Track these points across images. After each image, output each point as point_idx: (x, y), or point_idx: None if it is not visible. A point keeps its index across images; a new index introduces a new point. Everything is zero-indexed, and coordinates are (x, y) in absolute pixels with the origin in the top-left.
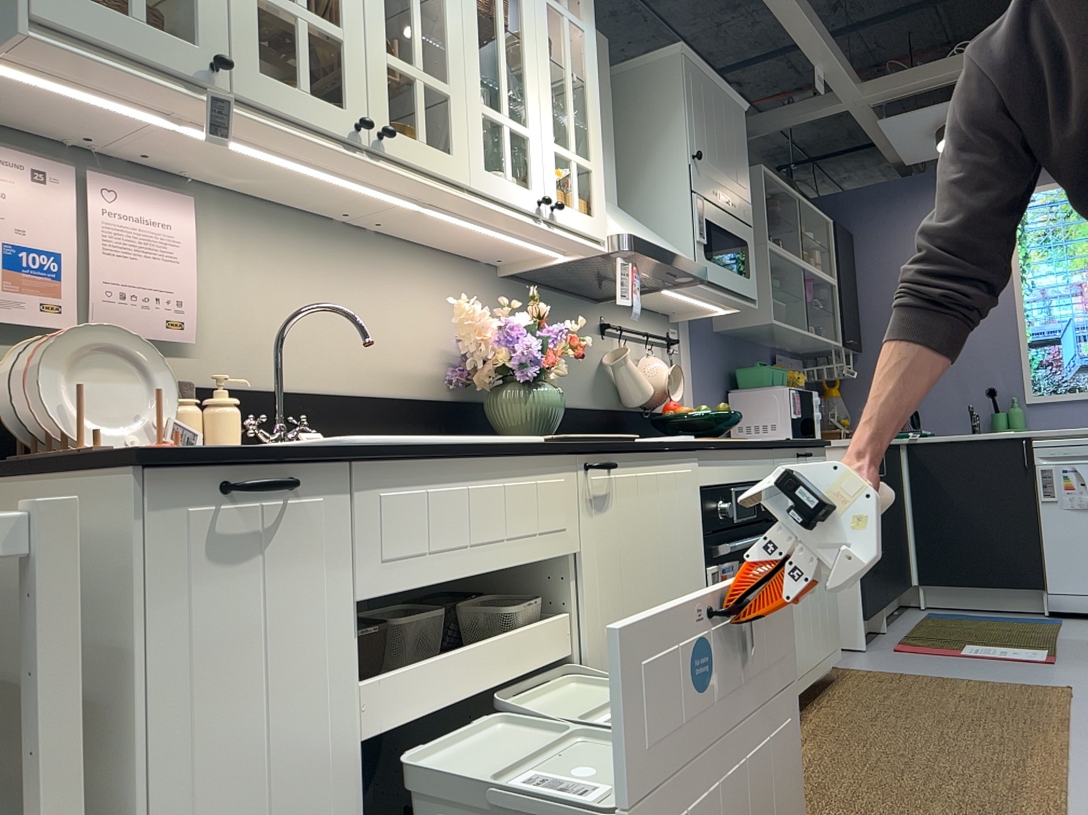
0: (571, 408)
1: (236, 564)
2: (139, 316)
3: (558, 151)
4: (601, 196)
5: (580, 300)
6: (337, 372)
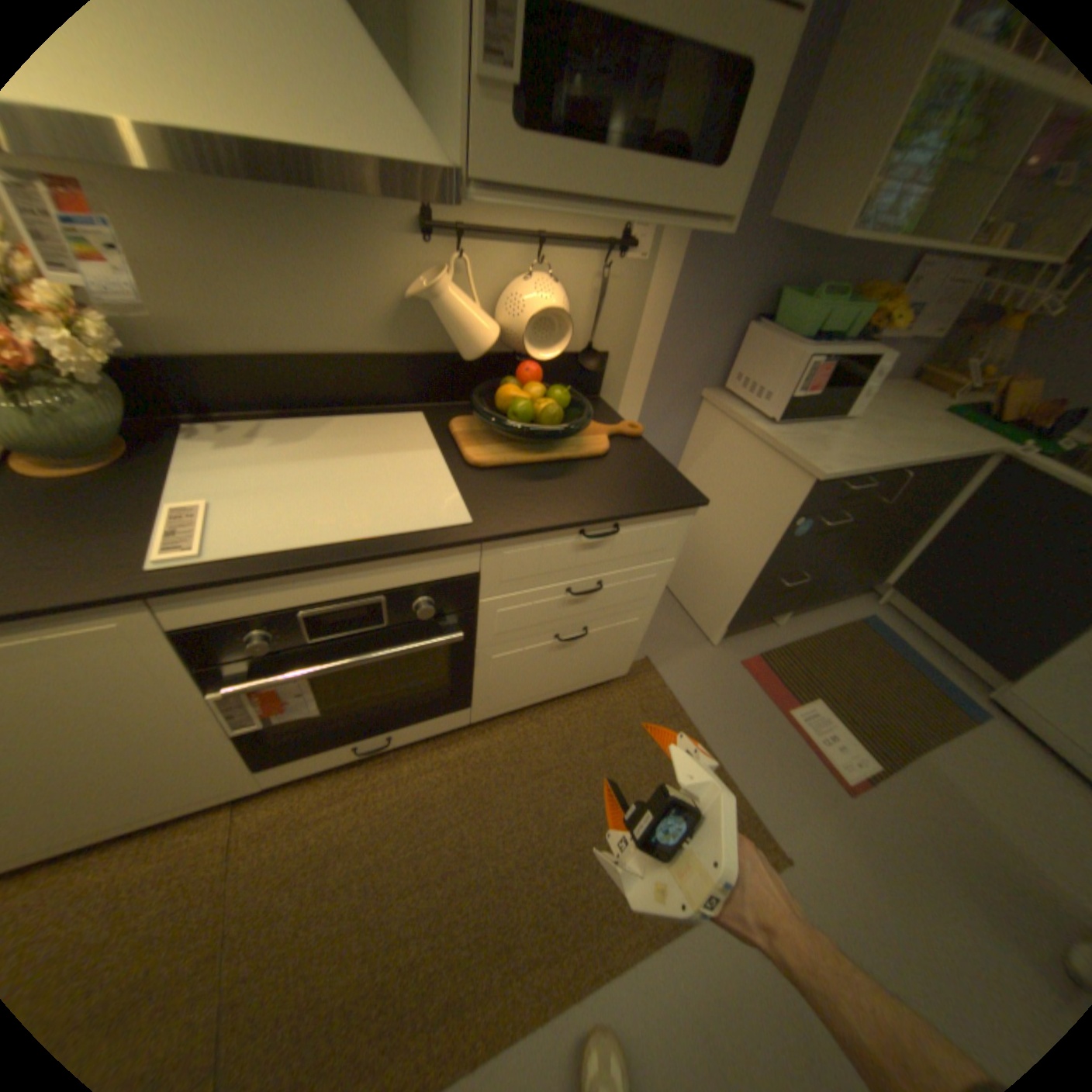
0: (325, 356)
1: None
2: None
3: None
4: None
5: None
6: None
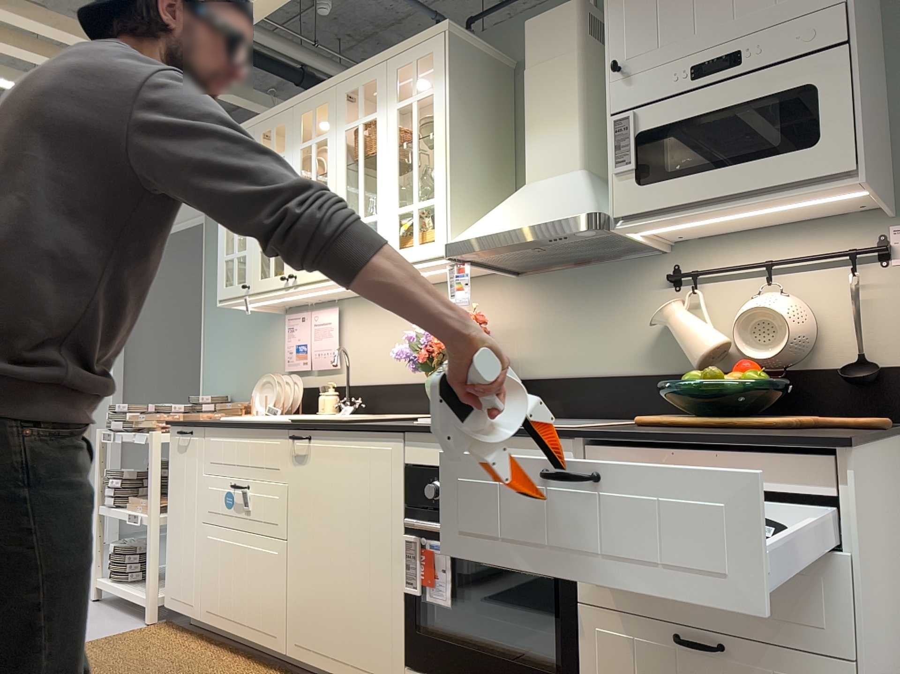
0: (602, 377)
1: (182, 453)
2: (321, 361)
3: (399, 212)
4: (441, 218)
5: (627, 260)
6: (395, 372)
